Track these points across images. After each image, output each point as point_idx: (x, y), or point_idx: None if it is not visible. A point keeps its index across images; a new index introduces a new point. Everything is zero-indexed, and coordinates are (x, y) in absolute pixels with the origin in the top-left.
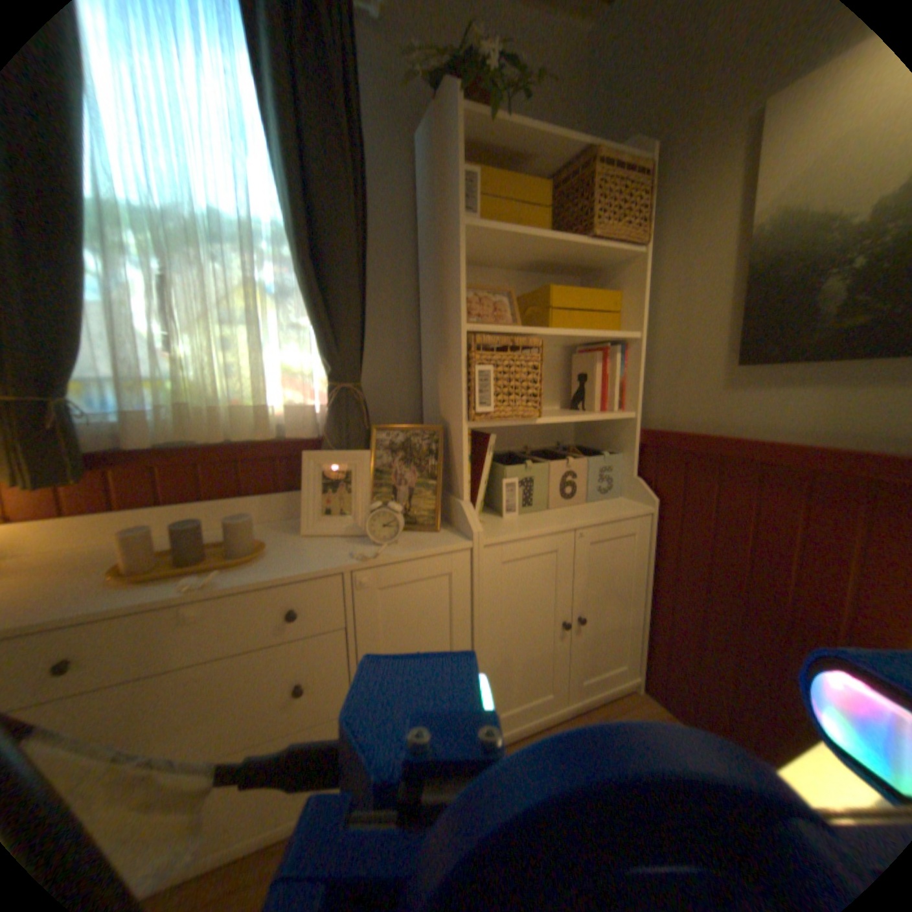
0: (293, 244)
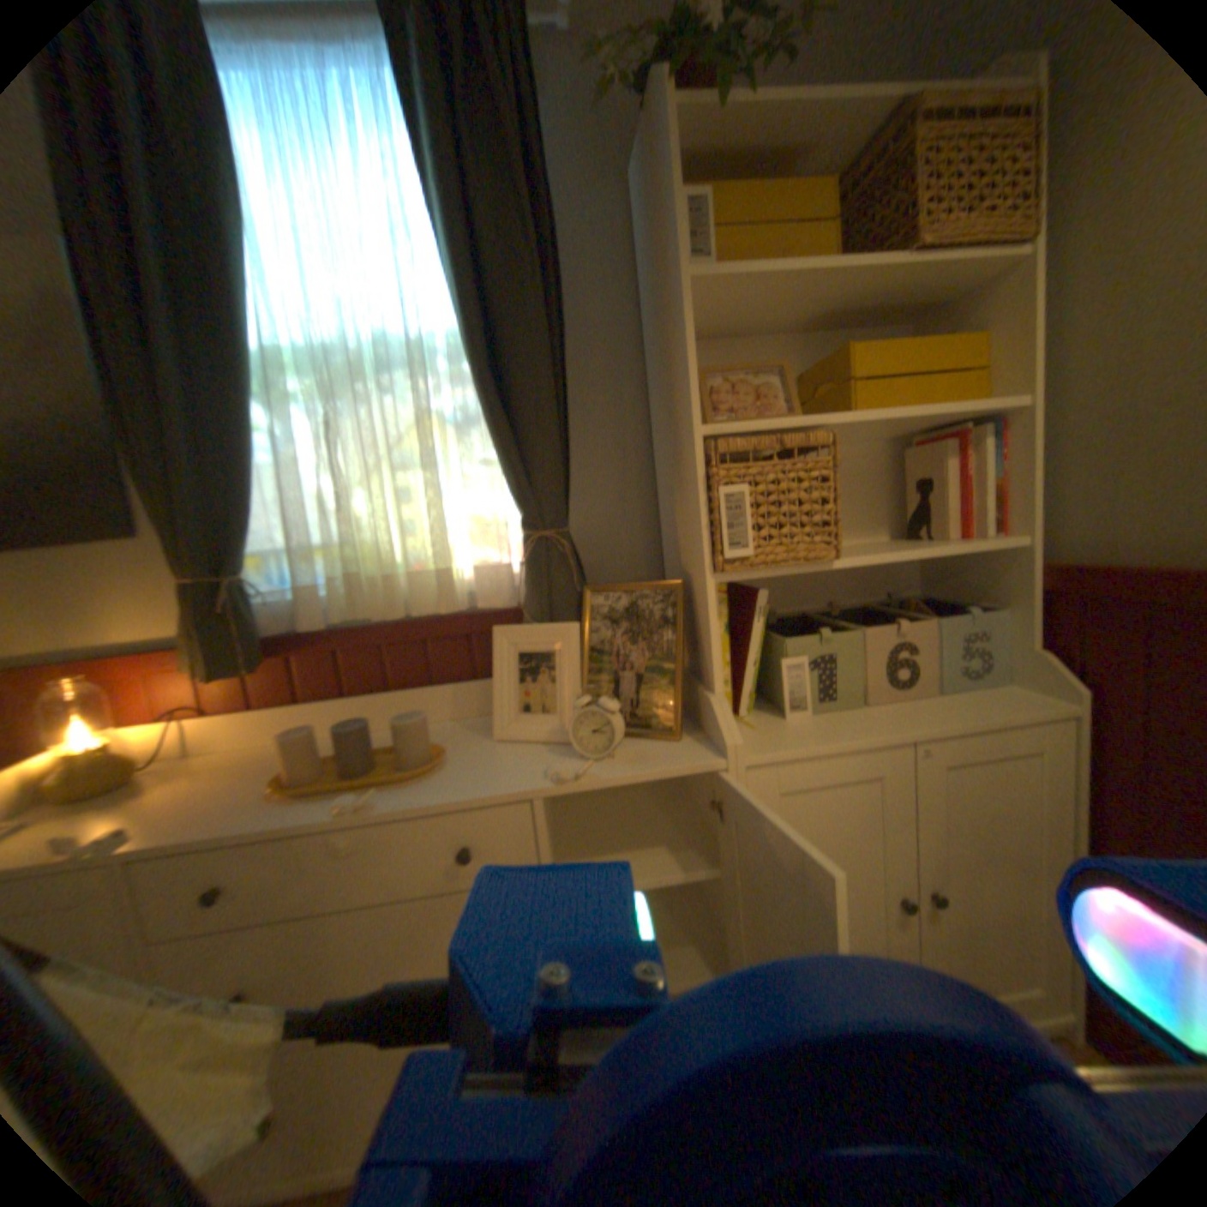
0: (468, 355)
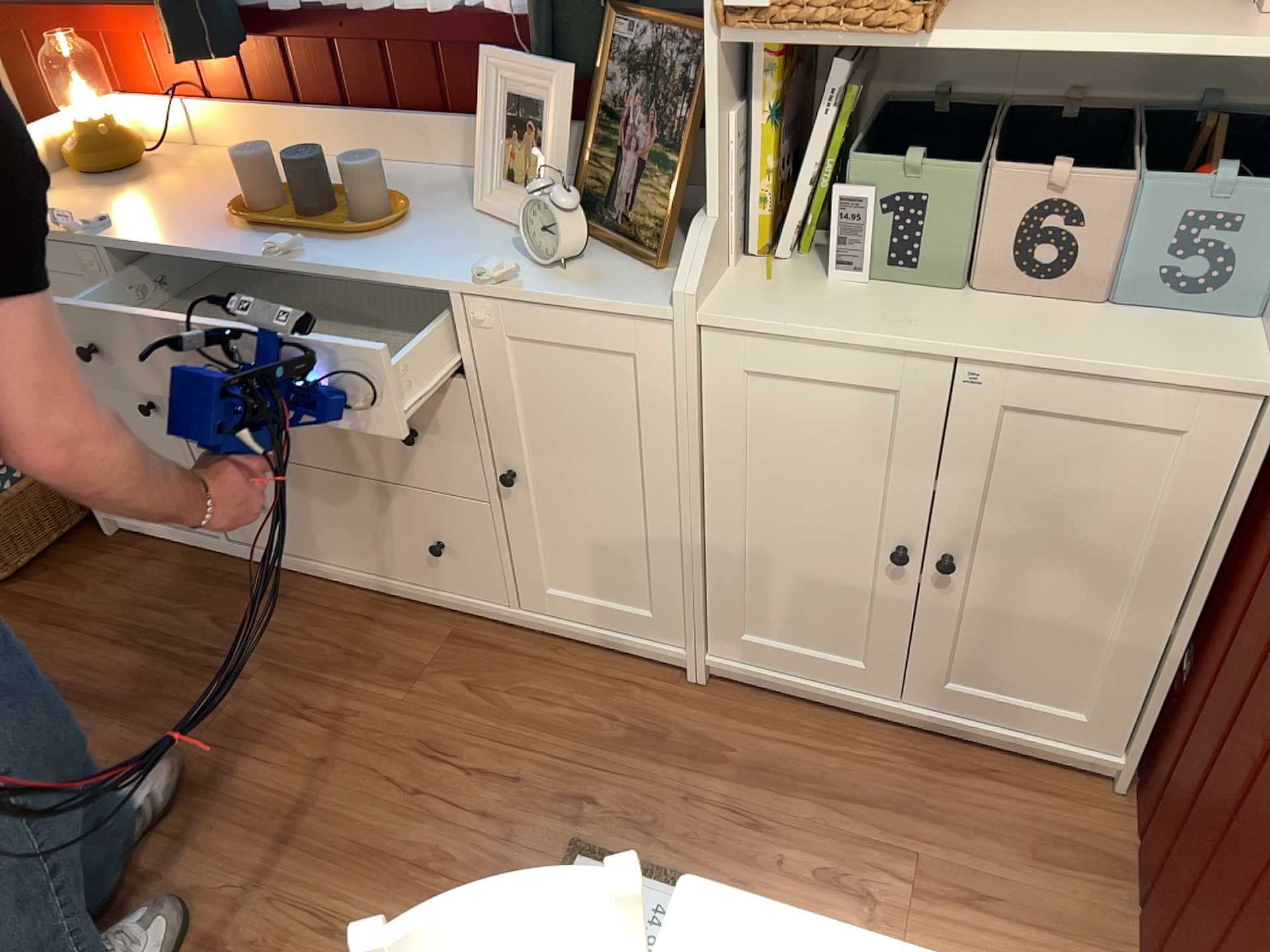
0: None
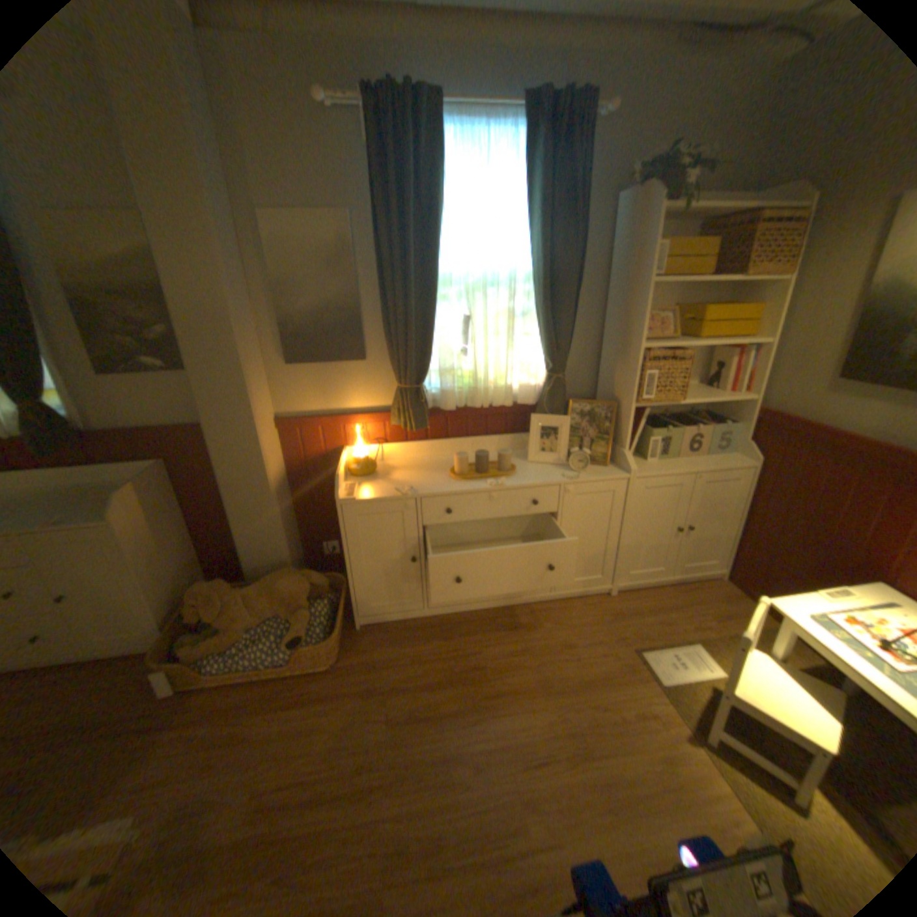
0: (537, 291)
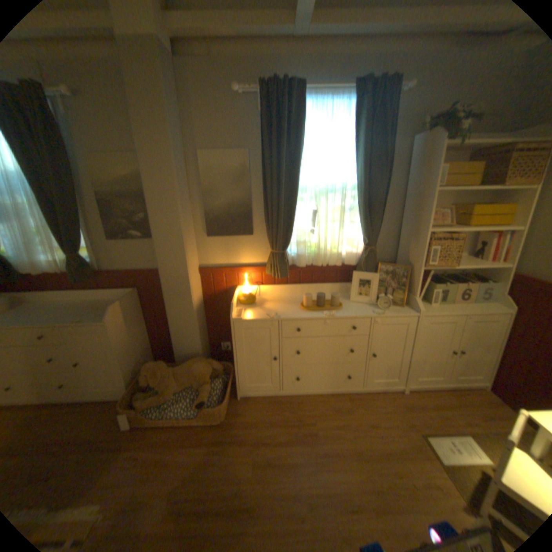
0: (359, 195)
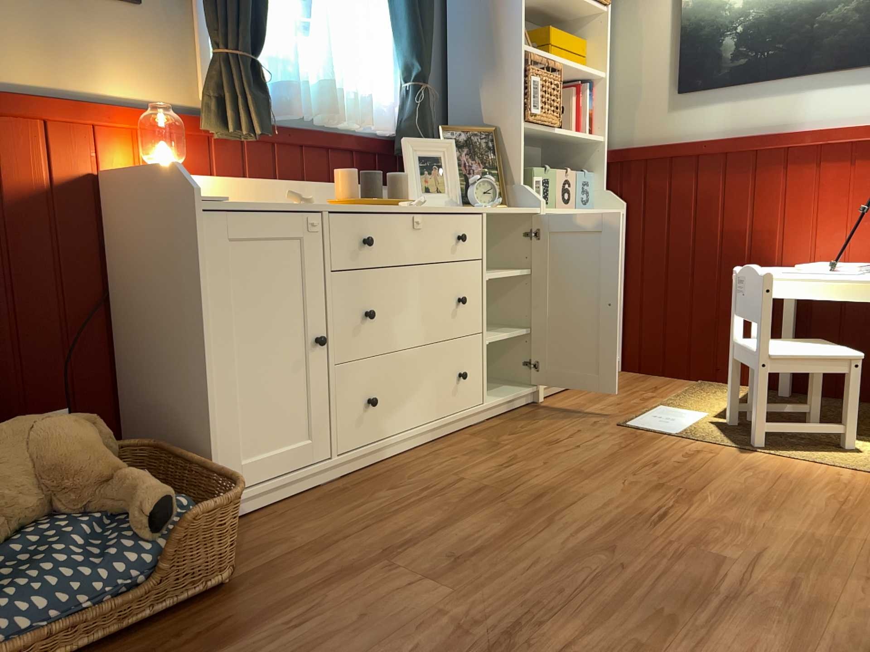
0: None
